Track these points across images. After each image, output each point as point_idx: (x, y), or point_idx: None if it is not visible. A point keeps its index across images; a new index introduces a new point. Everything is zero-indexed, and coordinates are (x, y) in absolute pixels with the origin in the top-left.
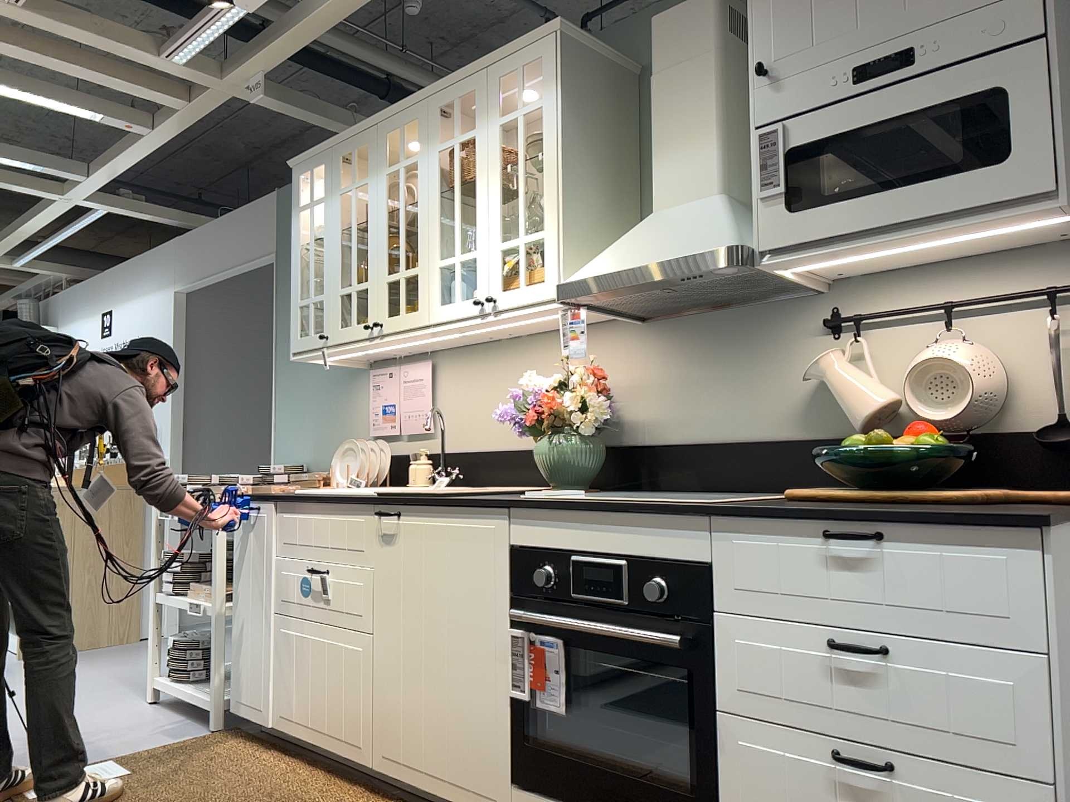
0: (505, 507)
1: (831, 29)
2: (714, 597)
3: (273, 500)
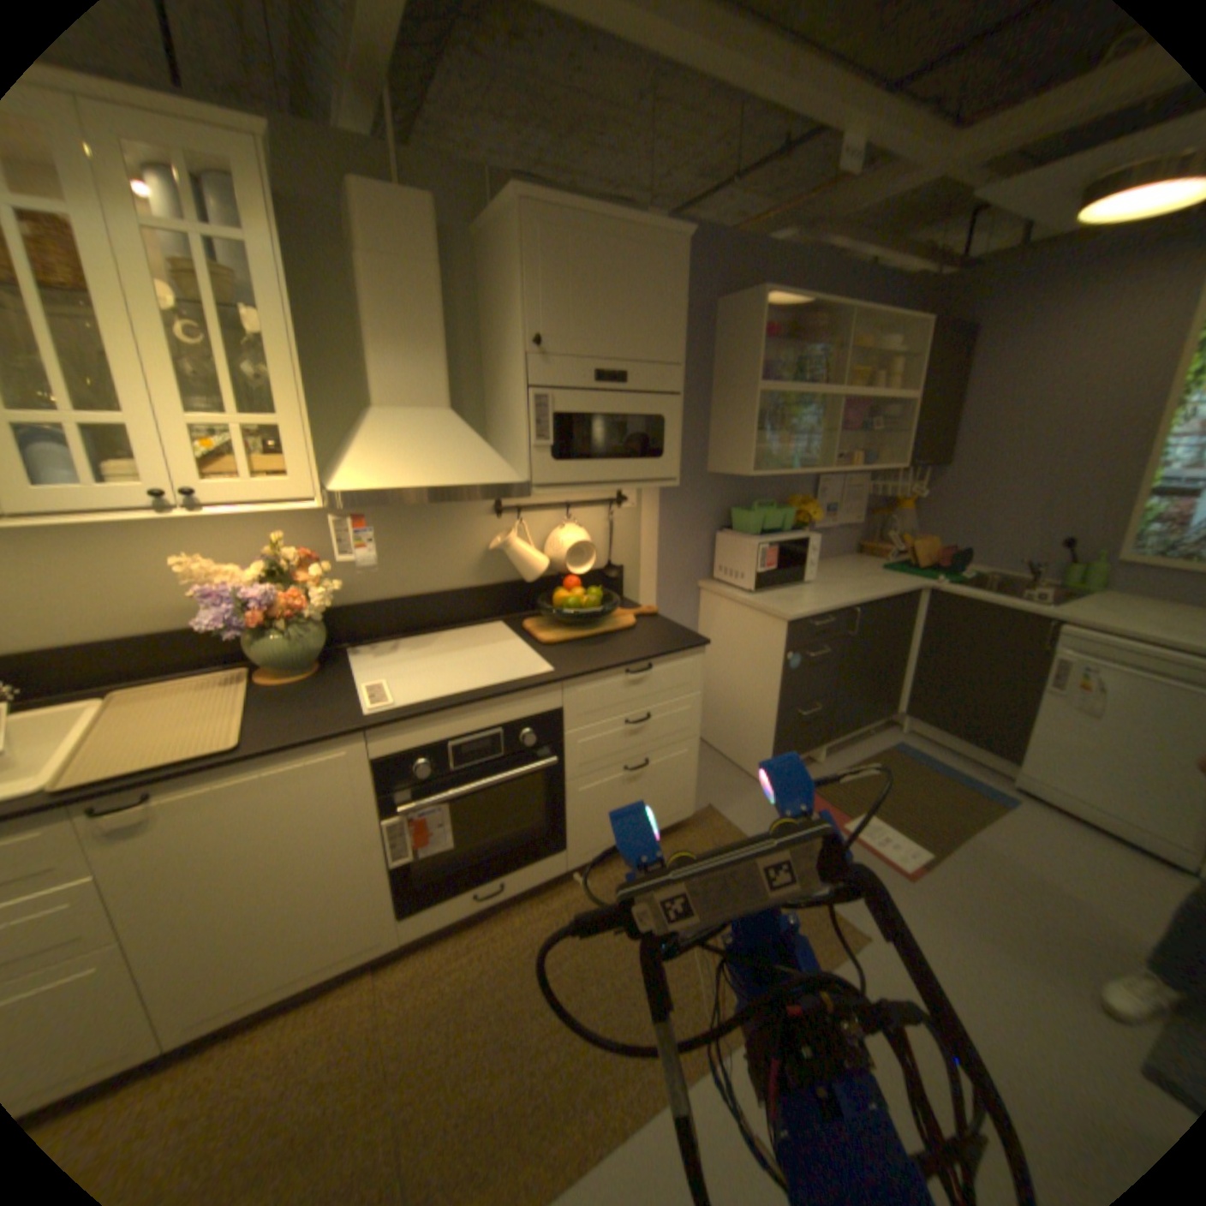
0: (365, 732)
1: (585, 334)
2: (564, 727)
3: None
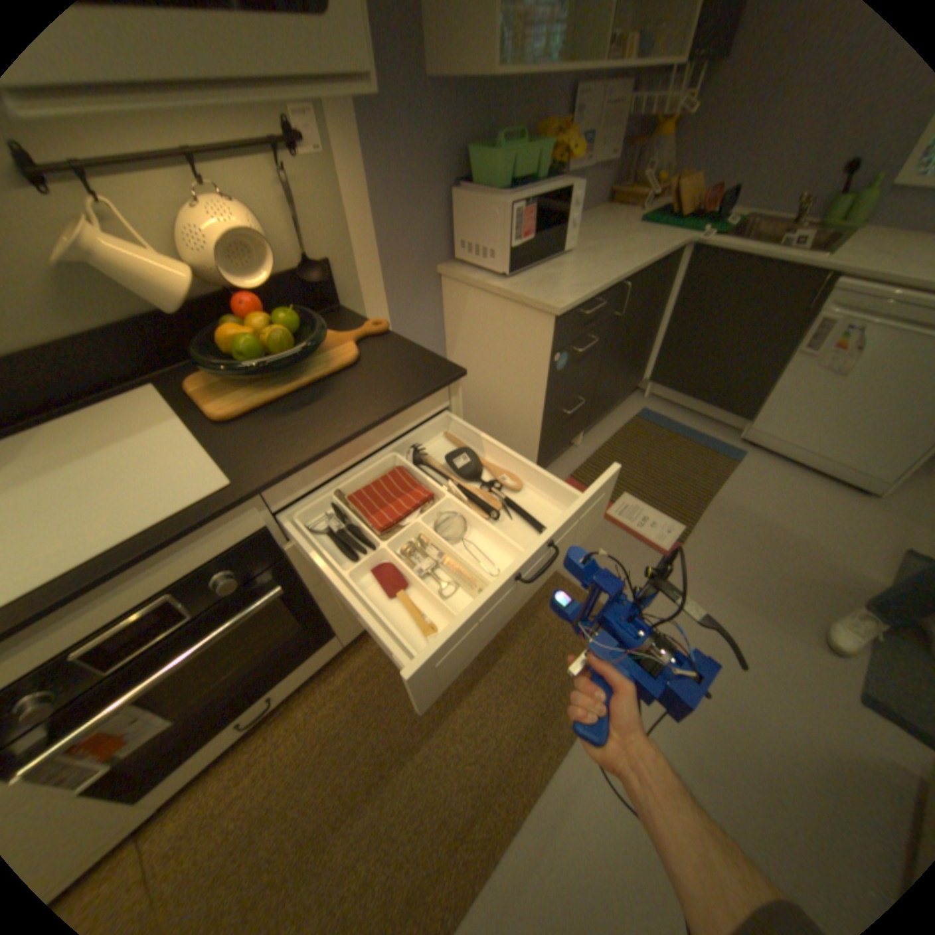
0: None
1: None
2: (278, 542)
3: None
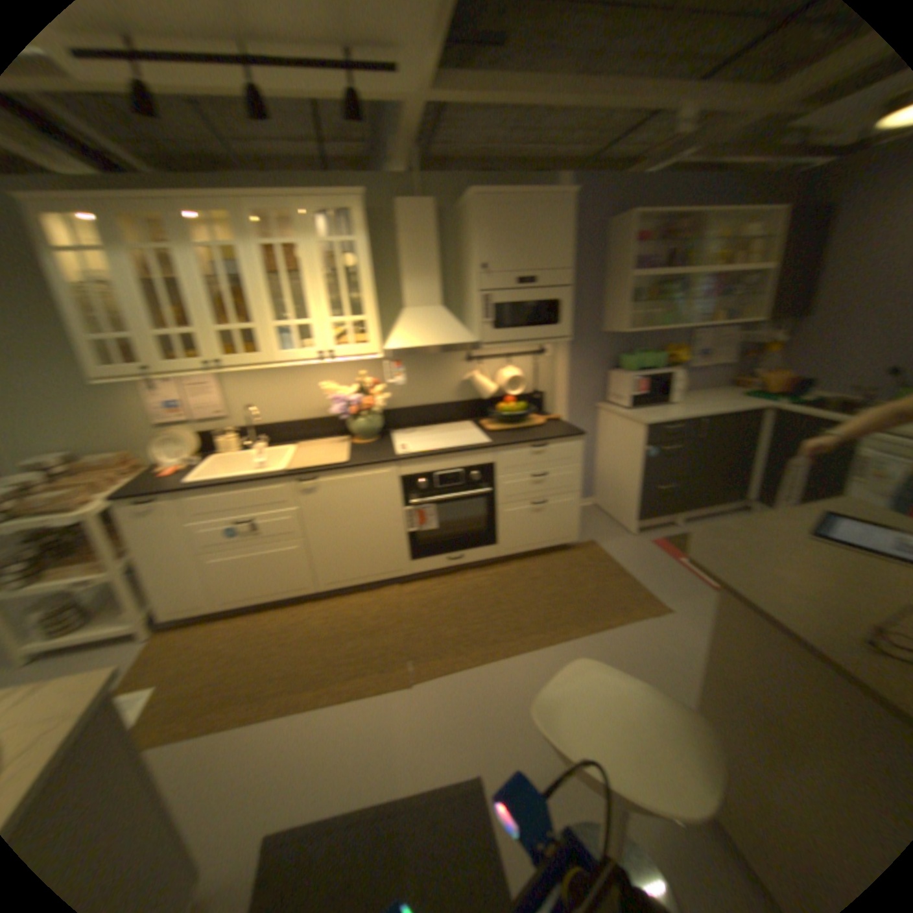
0: (394, 463)
1: (507, 259)
2: (493, 474)
3: (166, 496)
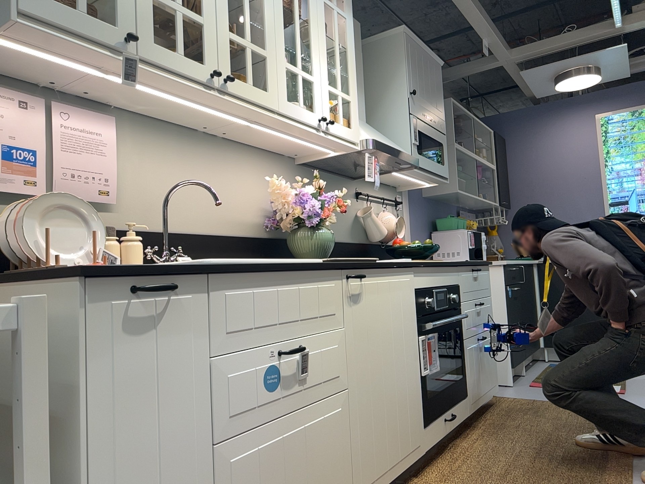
0: (416, 266)
1: (422, 95)
2: (461, 297)
3: (207, 272)
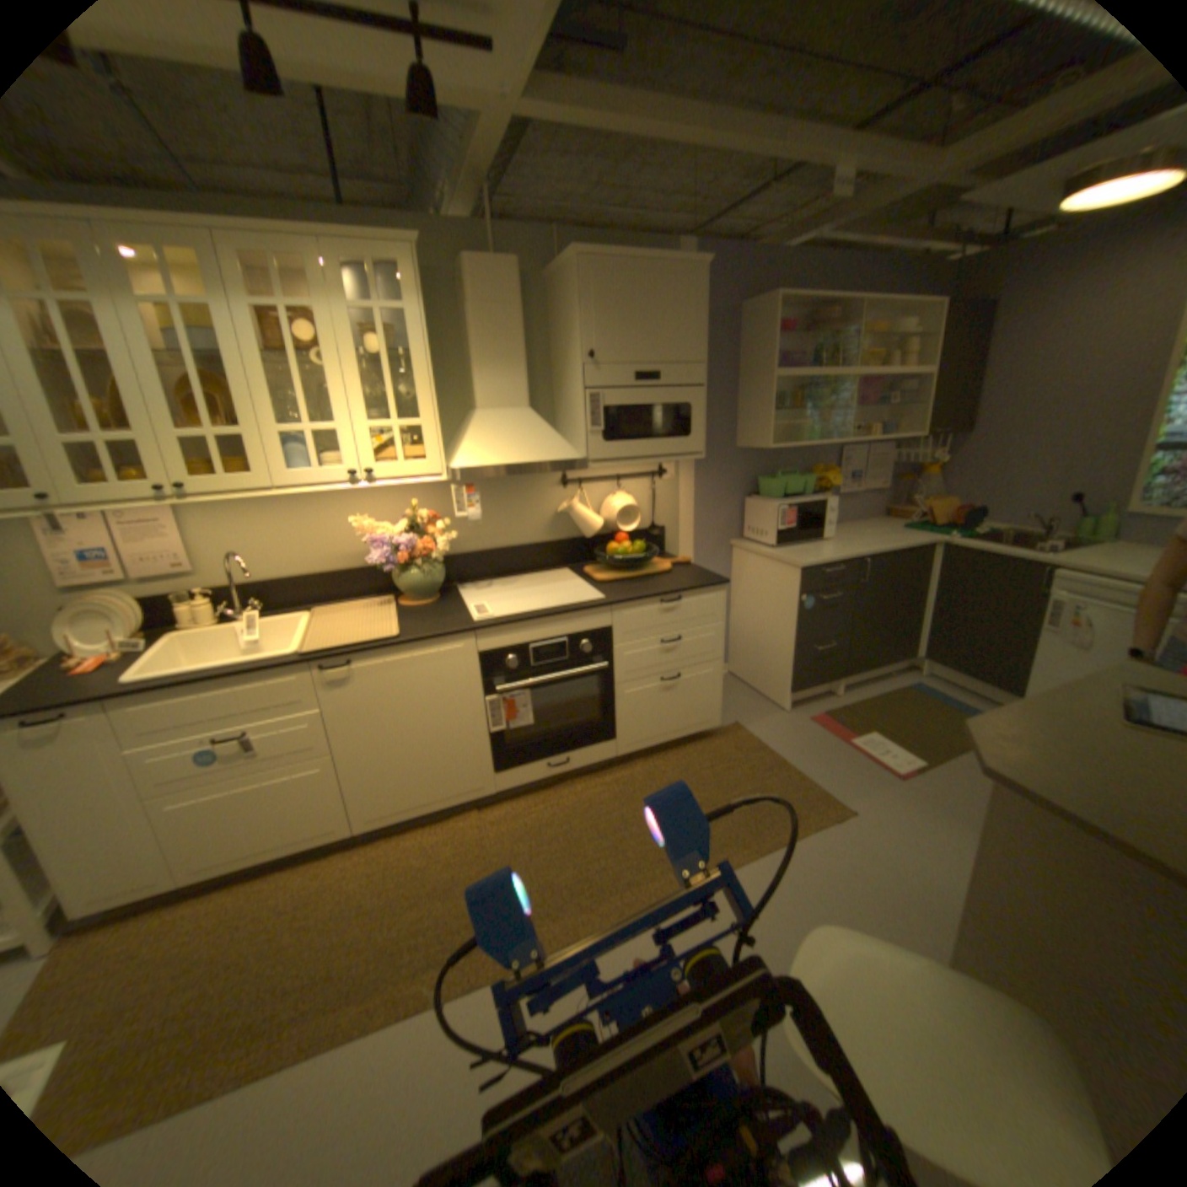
0: (476, 632)
1: (627, 346)
2: (613, 641)
3: (100, 703)
